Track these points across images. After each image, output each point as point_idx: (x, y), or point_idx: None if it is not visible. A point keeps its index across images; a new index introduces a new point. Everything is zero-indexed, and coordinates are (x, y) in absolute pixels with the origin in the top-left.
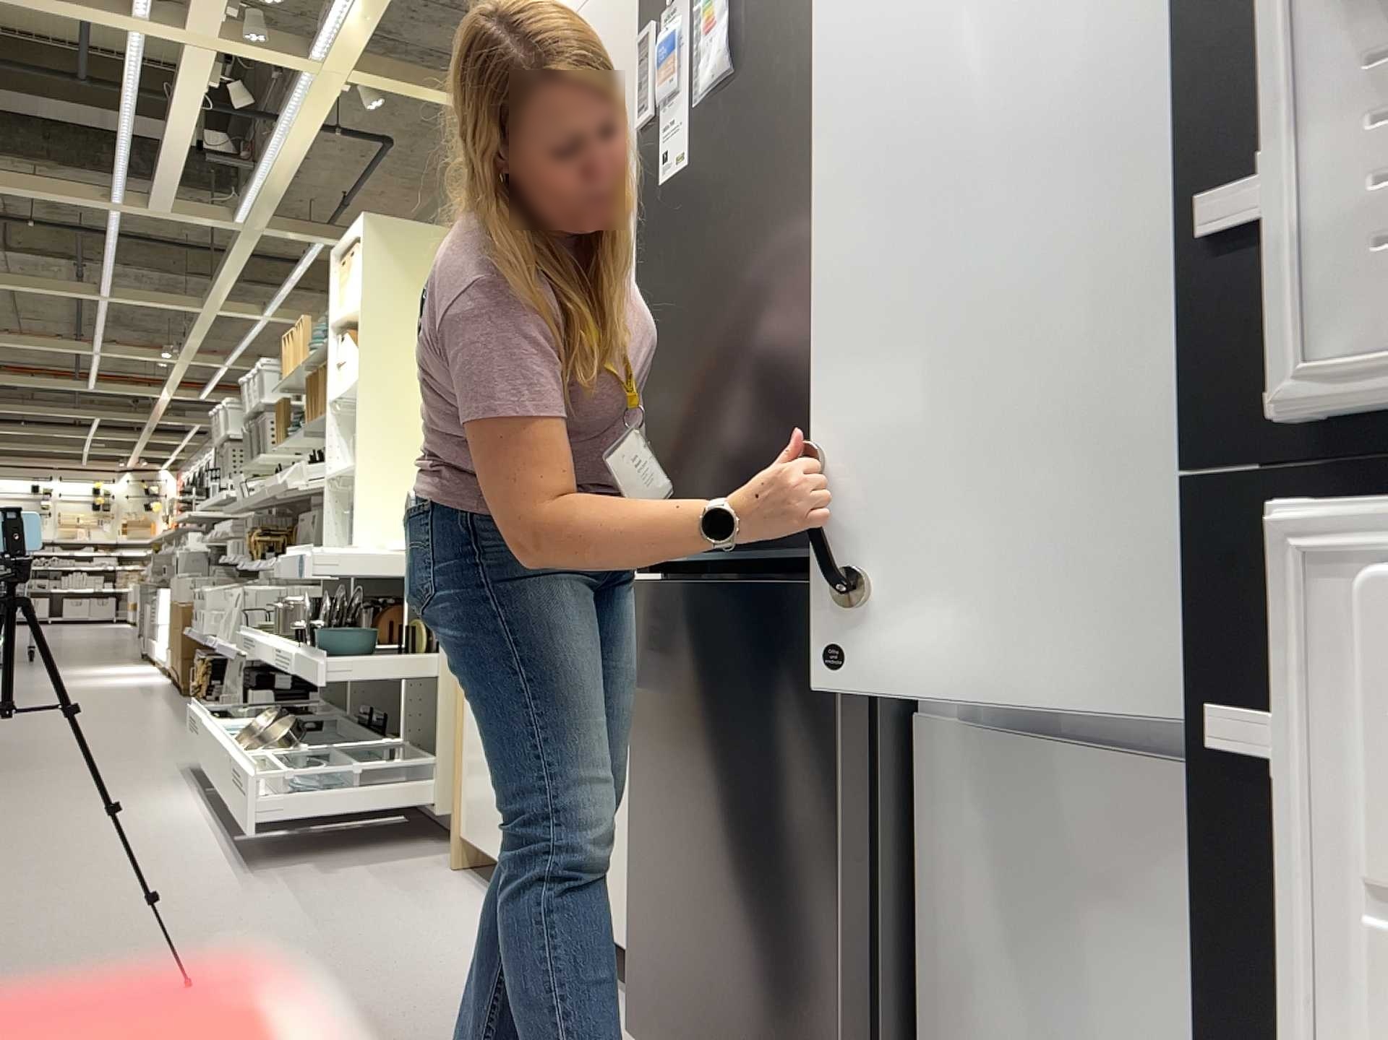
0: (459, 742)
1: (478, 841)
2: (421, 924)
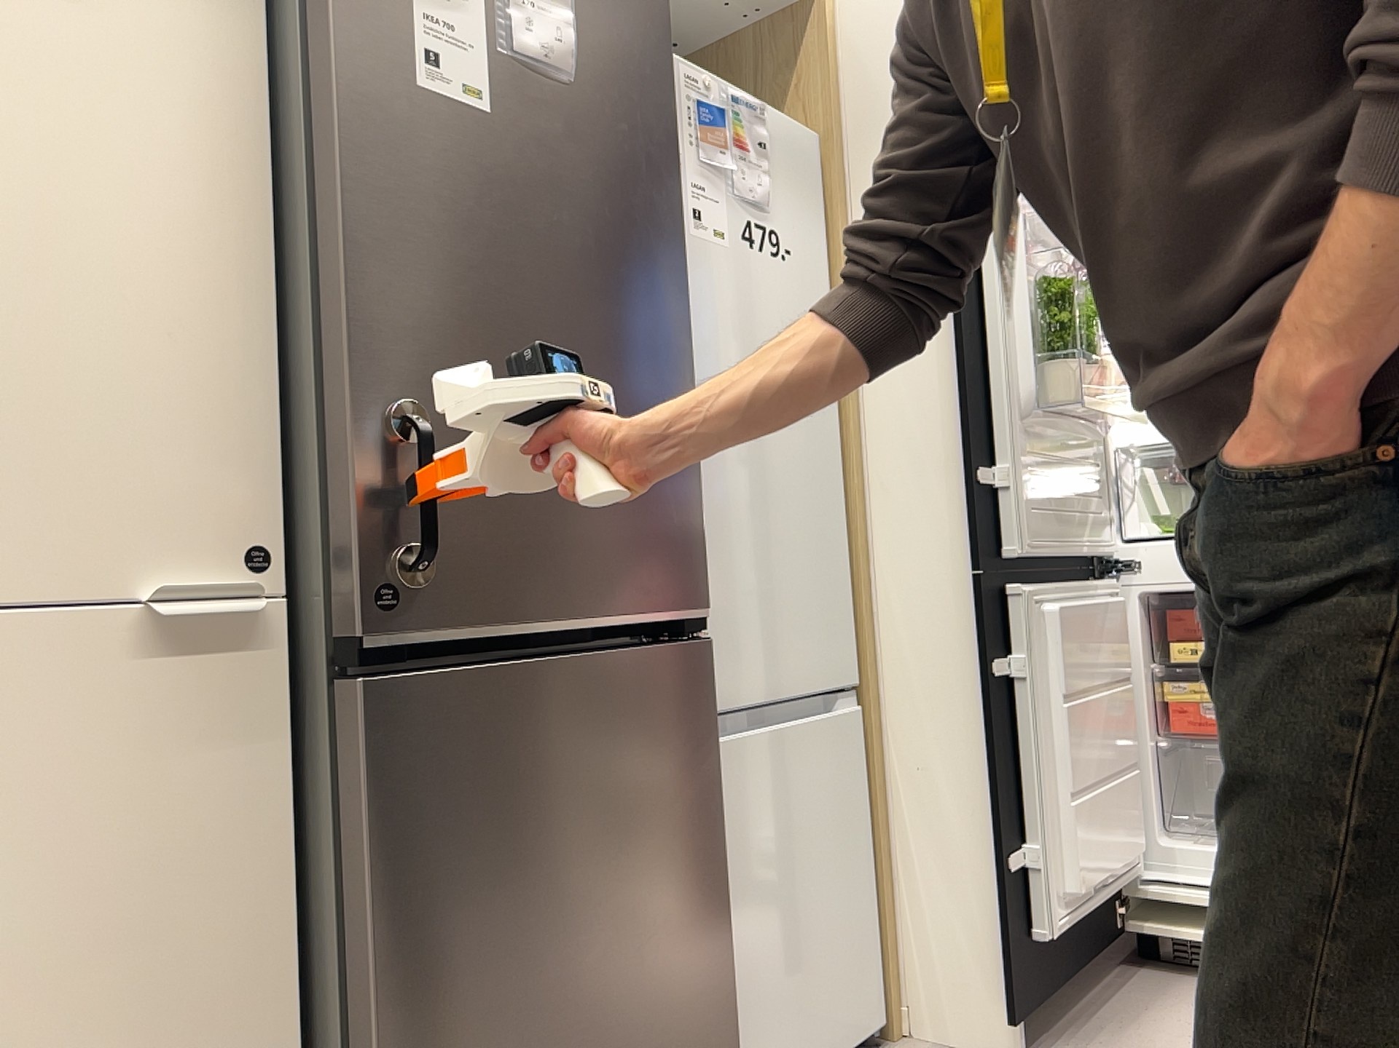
0: None
1: None
2: None
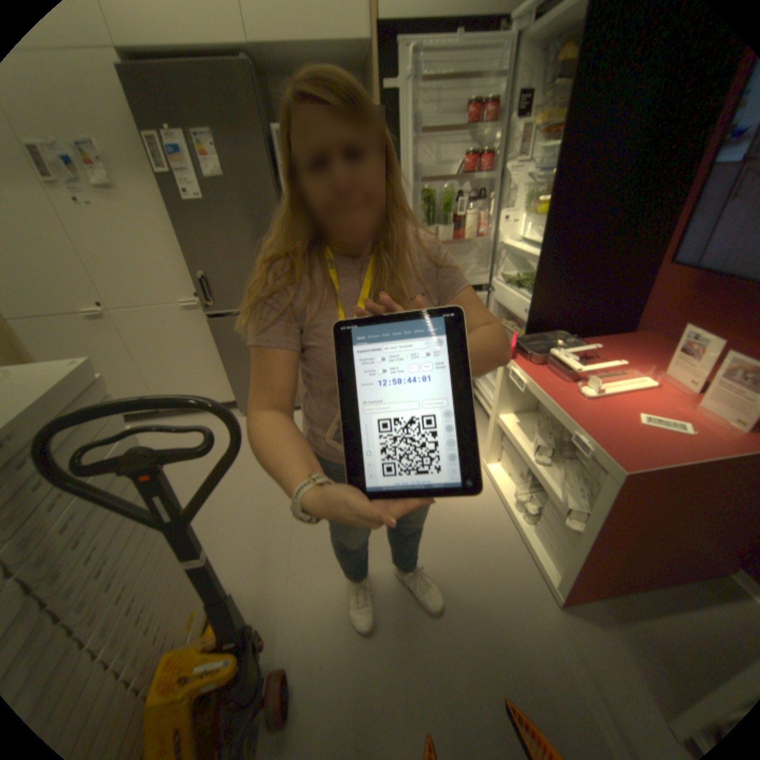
0: None
1: None
2: None
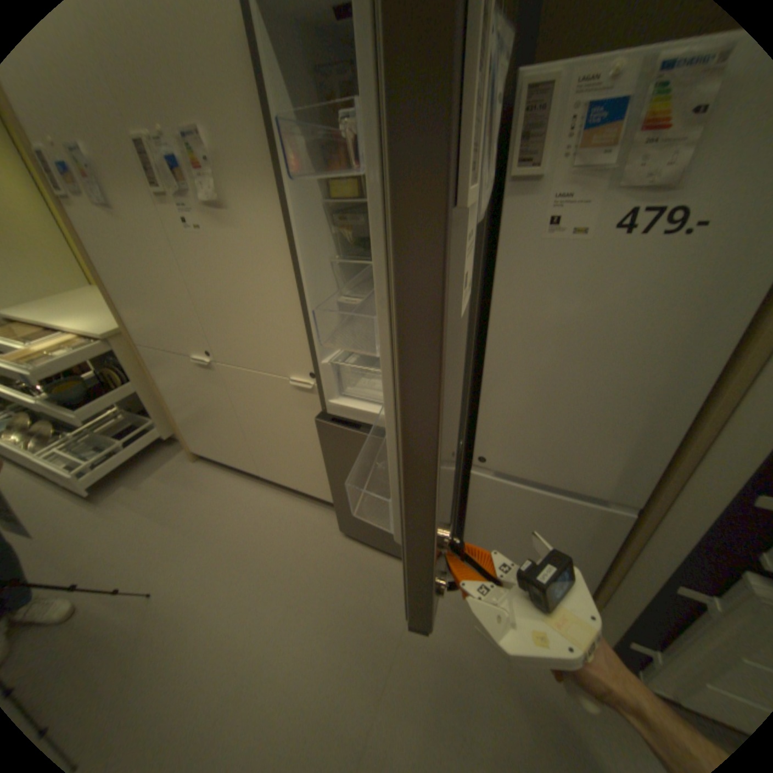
0: (174, 422)
1: (205, 455)
2: (209, 501)
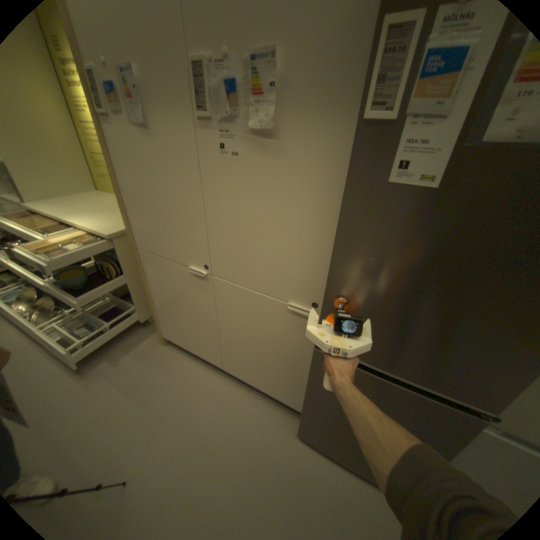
0: (155, 313)
1: (176, 342)
2: (178, 386)
